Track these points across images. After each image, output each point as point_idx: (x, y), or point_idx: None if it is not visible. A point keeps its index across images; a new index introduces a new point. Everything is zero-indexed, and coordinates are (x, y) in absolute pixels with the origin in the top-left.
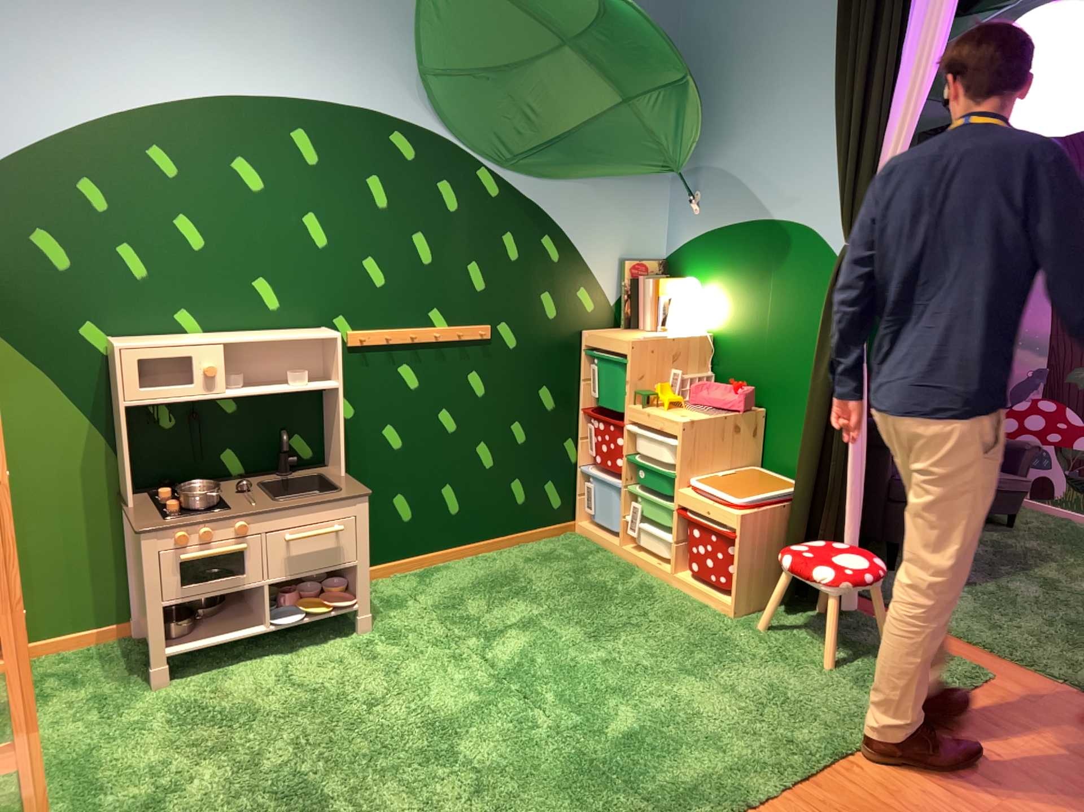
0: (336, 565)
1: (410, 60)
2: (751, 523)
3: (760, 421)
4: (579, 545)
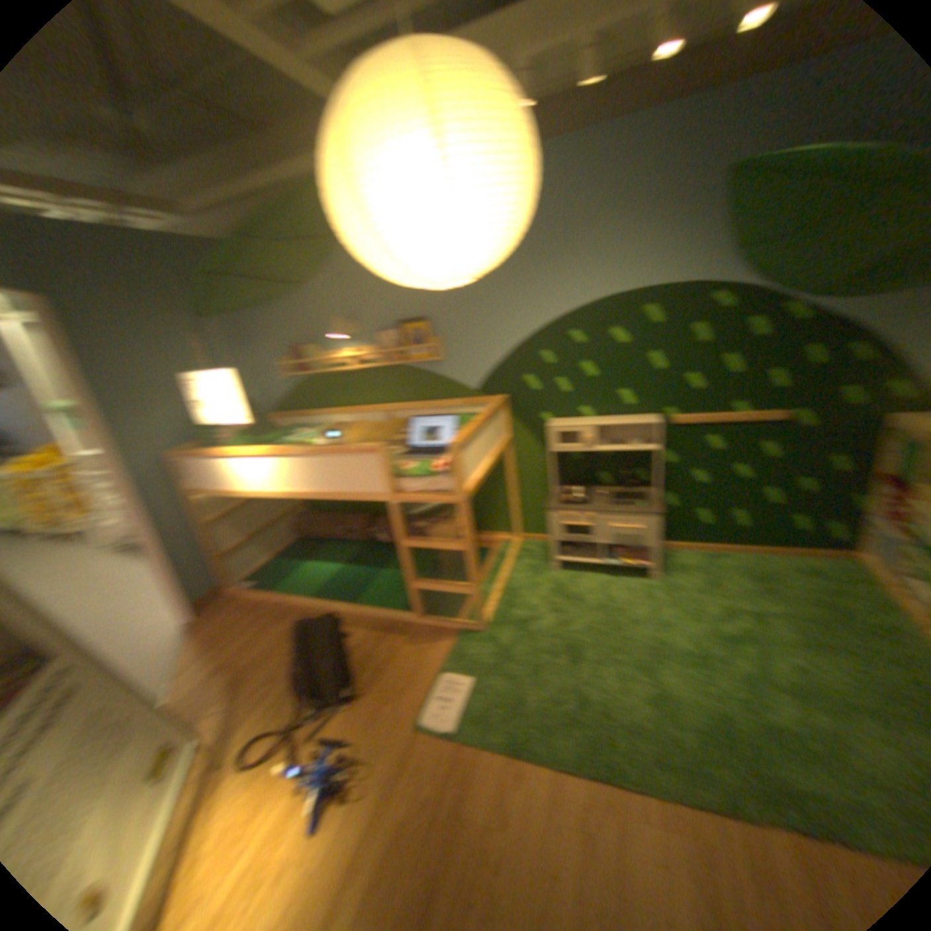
0: (638, 544)
1: (731, 240)
2: None
3: None
4: (851, 572)
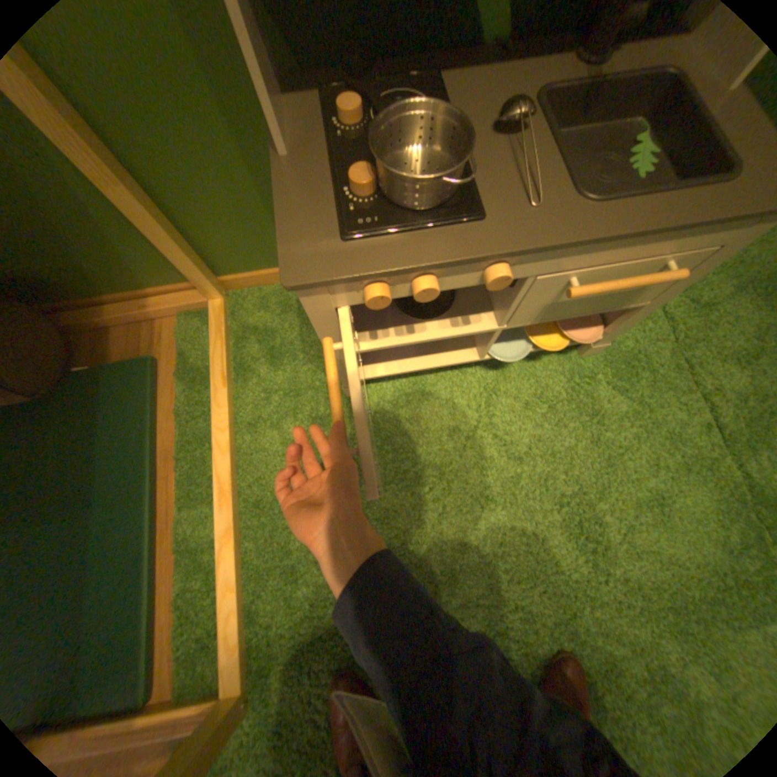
0: (618, 308)
1: None
2: None
3: None
4: None
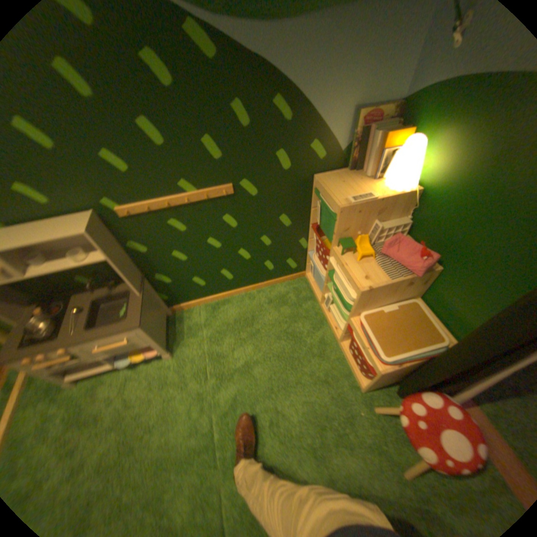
0: (137, 347)
1: None
2: (389, 375)
3: (434, 276)
4: (302, 290)
